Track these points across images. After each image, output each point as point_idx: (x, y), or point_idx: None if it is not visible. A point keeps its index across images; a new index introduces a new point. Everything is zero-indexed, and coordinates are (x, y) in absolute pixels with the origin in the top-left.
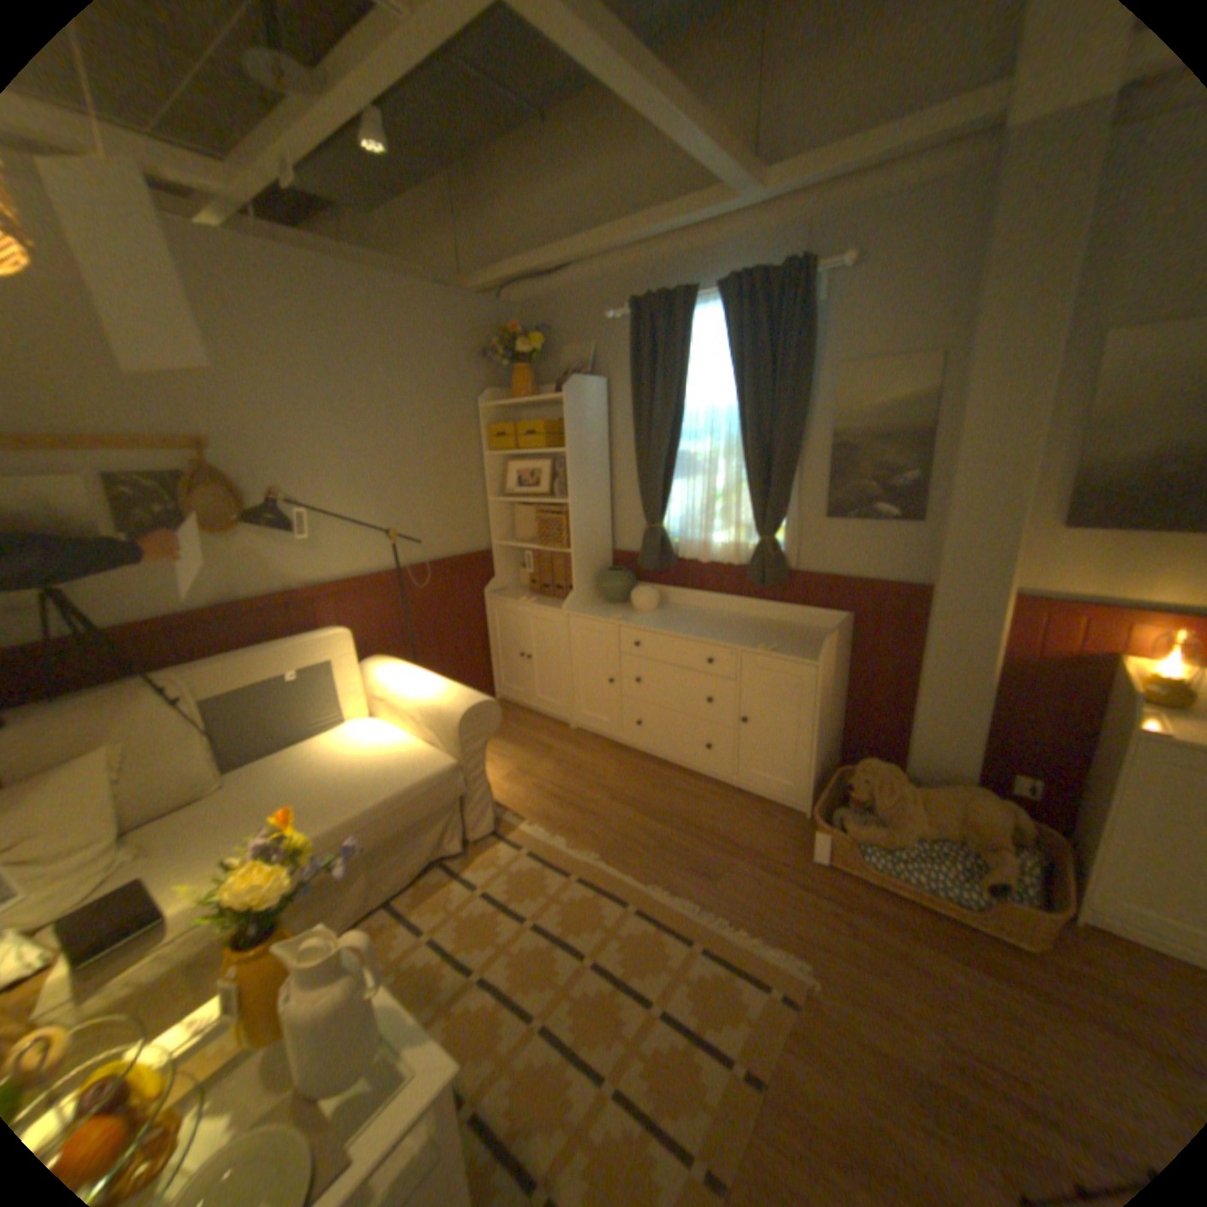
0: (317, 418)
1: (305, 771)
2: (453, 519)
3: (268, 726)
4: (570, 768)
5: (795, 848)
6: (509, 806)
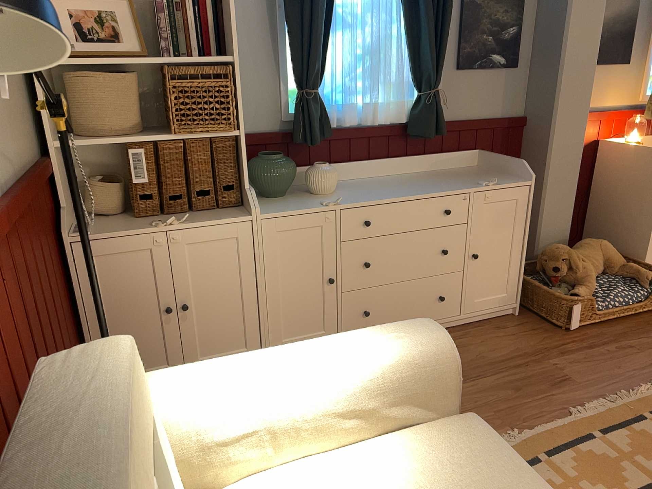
0: None
1: None
2: (8, 96)
3: None
4: None
5: (546, 334)
6: None
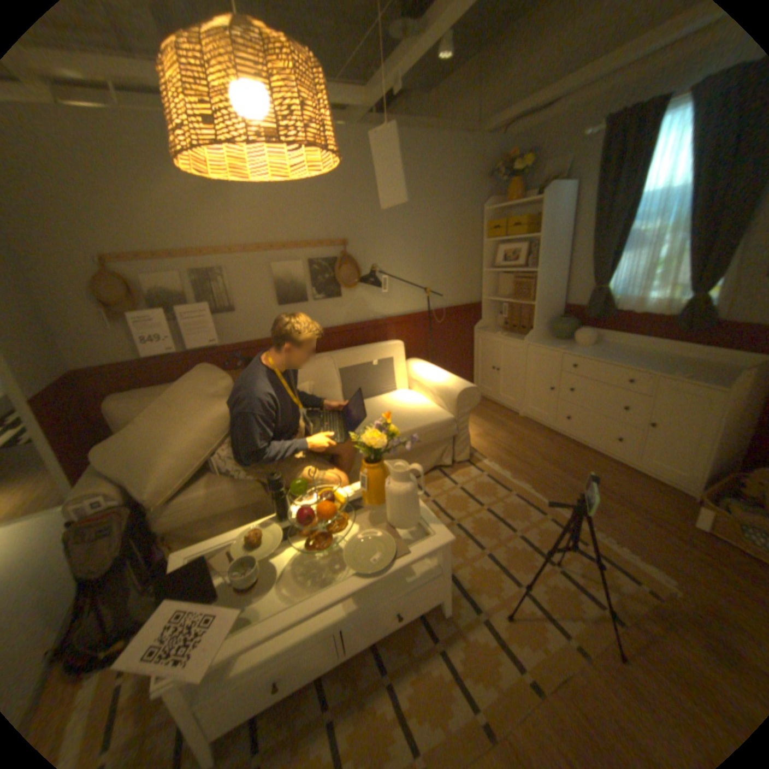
0: (394, 226)
1: (380, 409)
2: (460, 283)
3: (366, 385)
4: (517, 438)
5: (681, 516)
6: (478, 450)
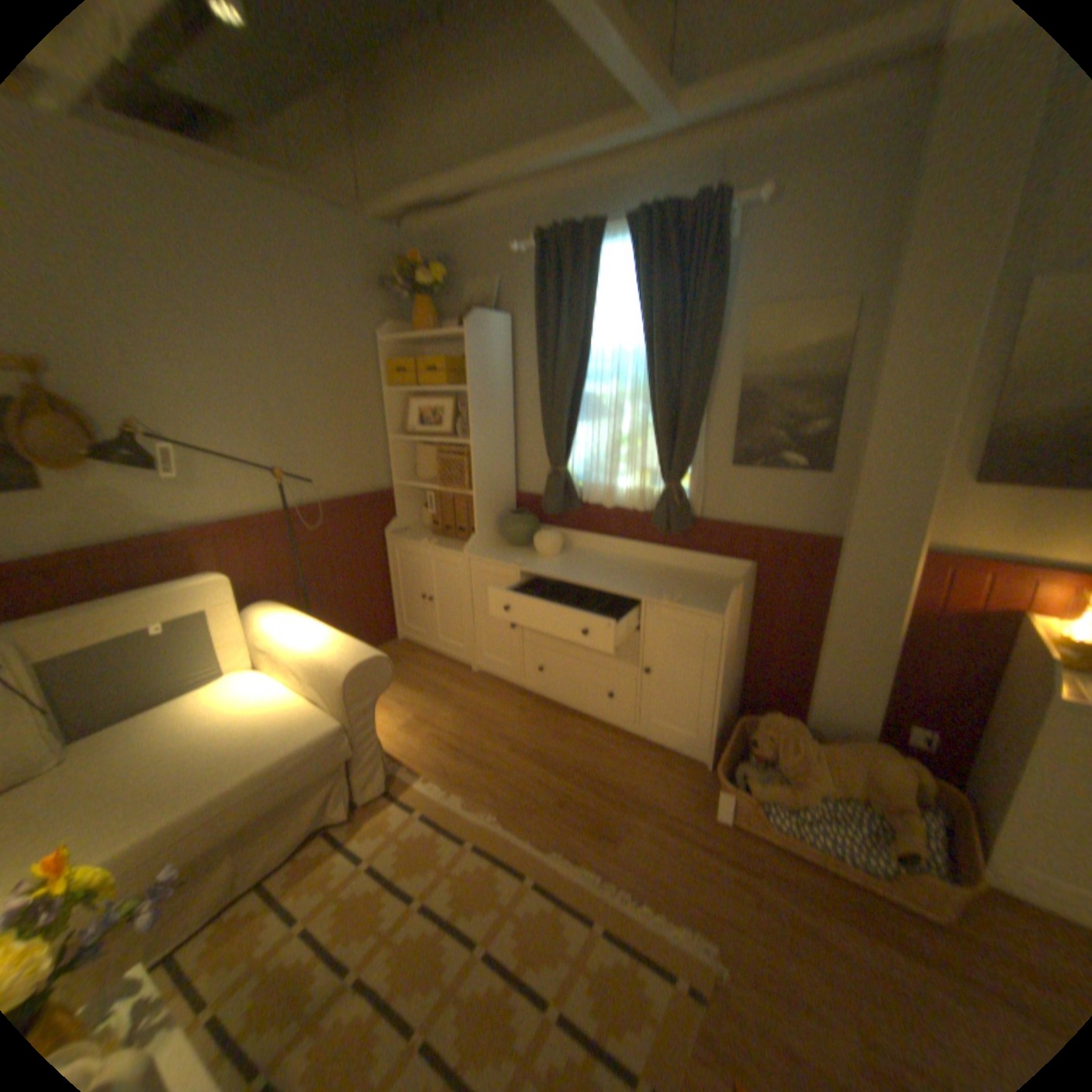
0: (191, 344)
1: (166, 740)
2: (352, 457)
3: (121, 691)
4: (471, 716)
5: (698, 805)
6: (405, 761)
